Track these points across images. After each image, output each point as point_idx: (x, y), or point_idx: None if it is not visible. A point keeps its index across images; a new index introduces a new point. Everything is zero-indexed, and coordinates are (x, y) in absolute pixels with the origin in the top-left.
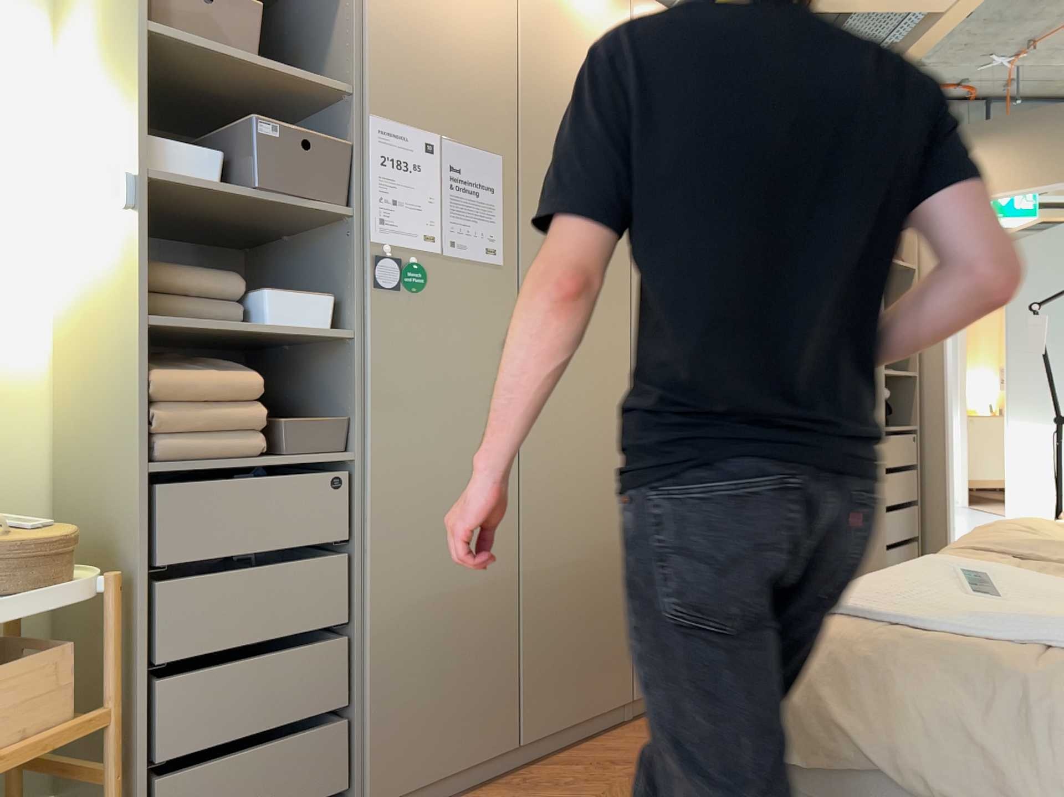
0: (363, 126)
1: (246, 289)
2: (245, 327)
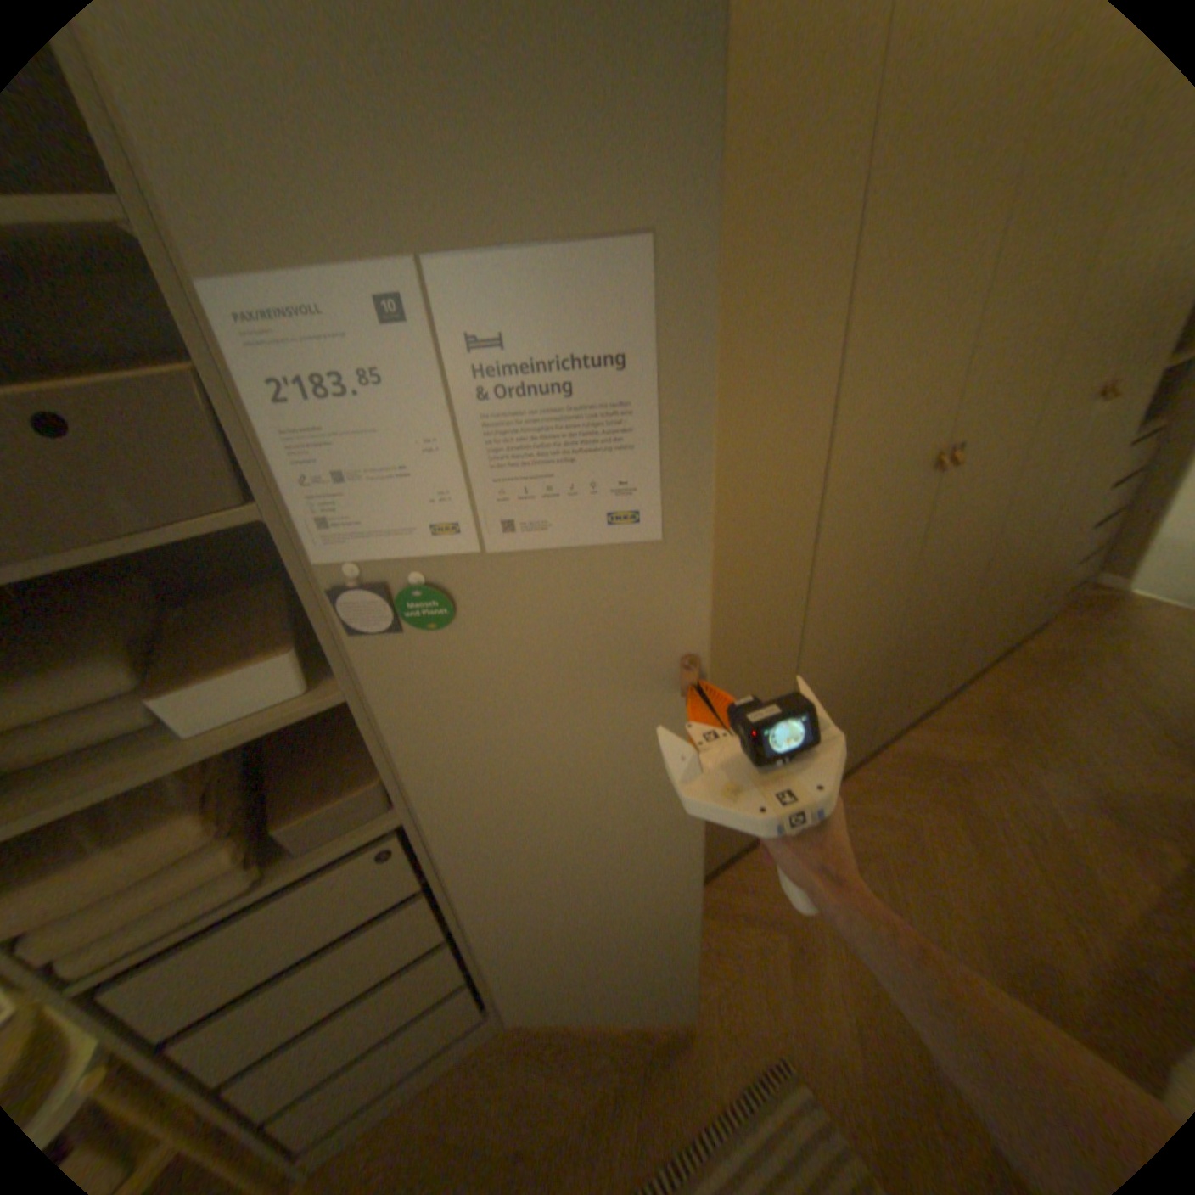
0: (197, 315)
1: (136, 677)
2: (131, 778)
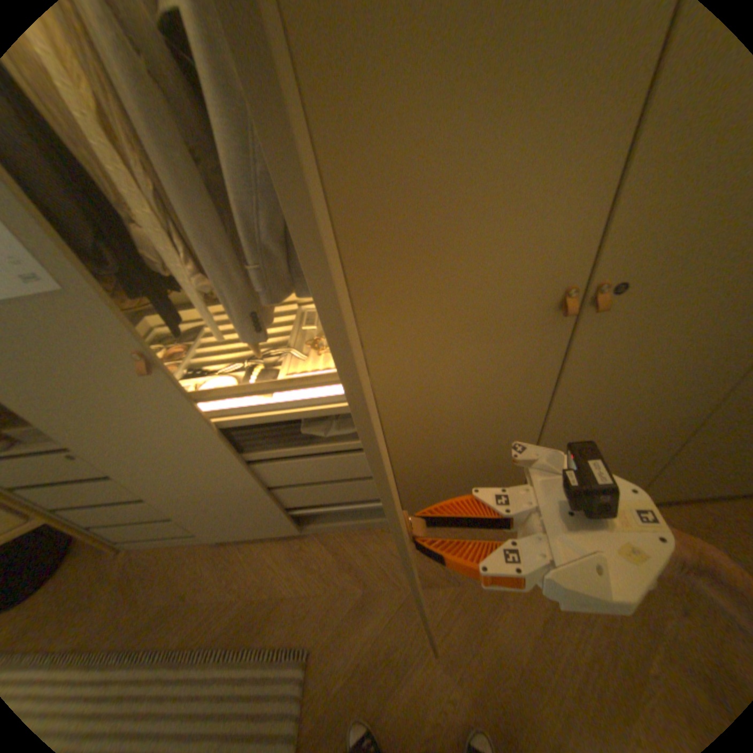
0: None
1: None
2: None
